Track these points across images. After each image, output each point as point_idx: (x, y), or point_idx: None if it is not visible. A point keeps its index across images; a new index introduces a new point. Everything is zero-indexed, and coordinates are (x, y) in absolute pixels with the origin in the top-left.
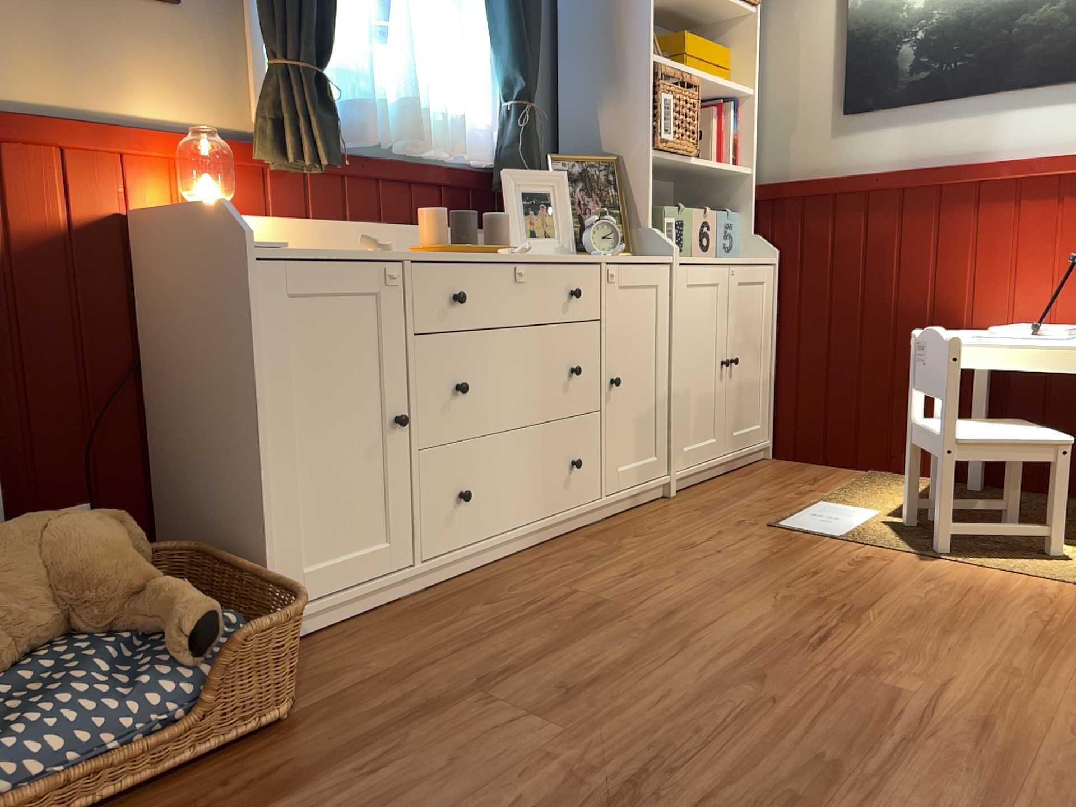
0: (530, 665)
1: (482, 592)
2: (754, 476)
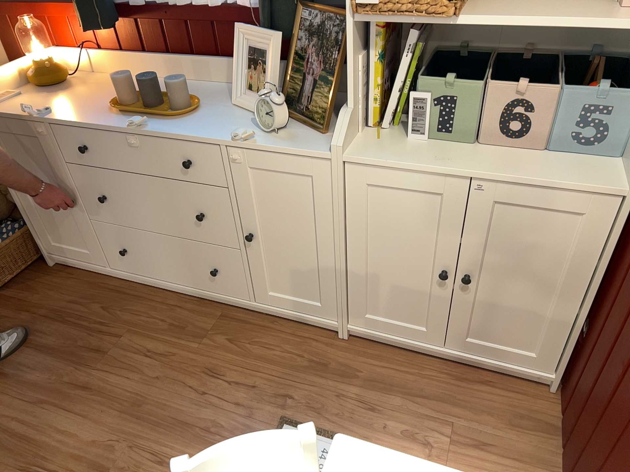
0: (26, 346)
1: (120, 300)
2: (459, 387)
